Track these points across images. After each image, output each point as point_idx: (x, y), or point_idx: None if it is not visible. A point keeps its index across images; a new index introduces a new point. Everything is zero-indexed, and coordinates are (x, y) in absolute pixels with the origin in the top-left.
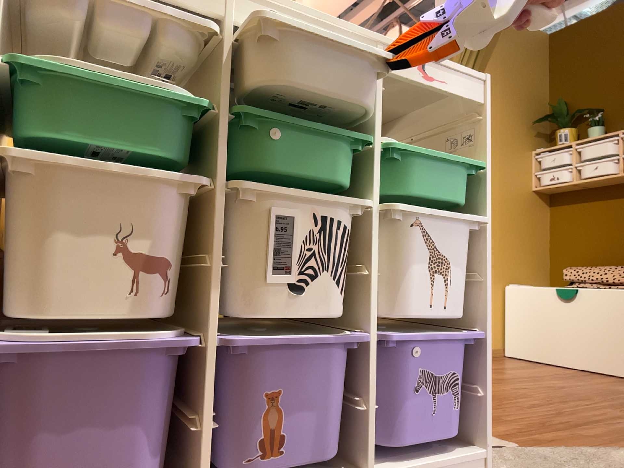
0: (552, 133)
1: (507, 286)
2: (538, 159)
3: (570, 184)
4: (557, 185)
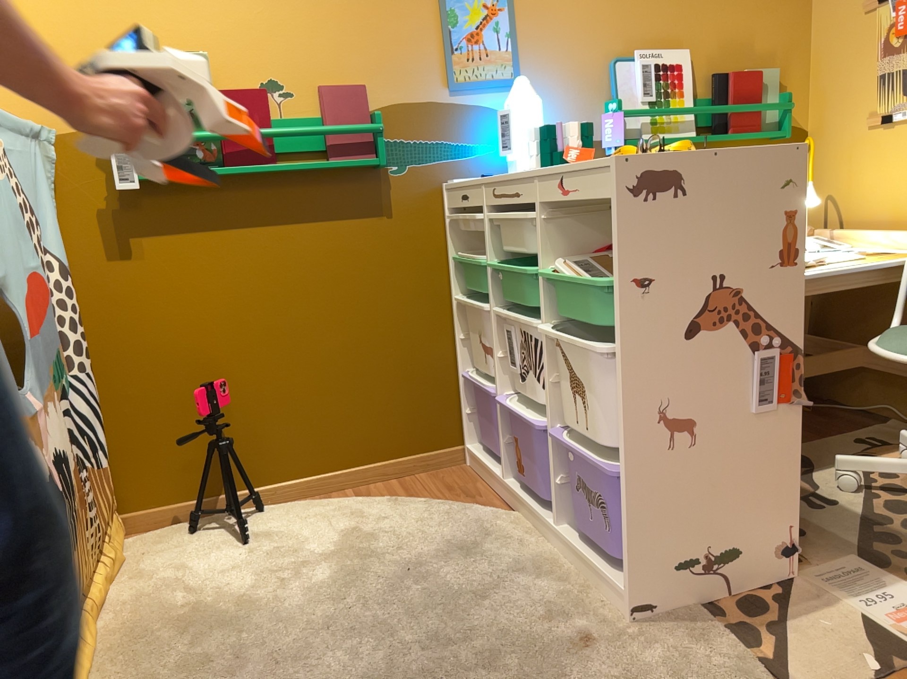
0: None
1: None
2: None
3: None
4: None
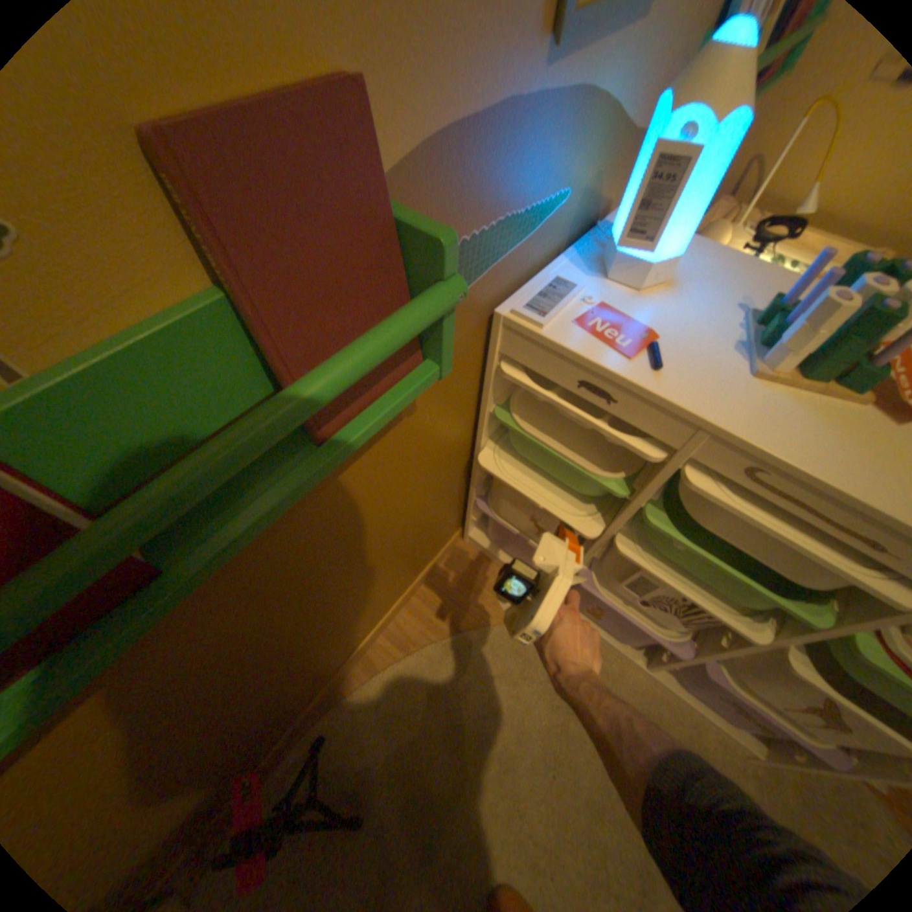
0: None
1: None
2: None
3: None
4: None
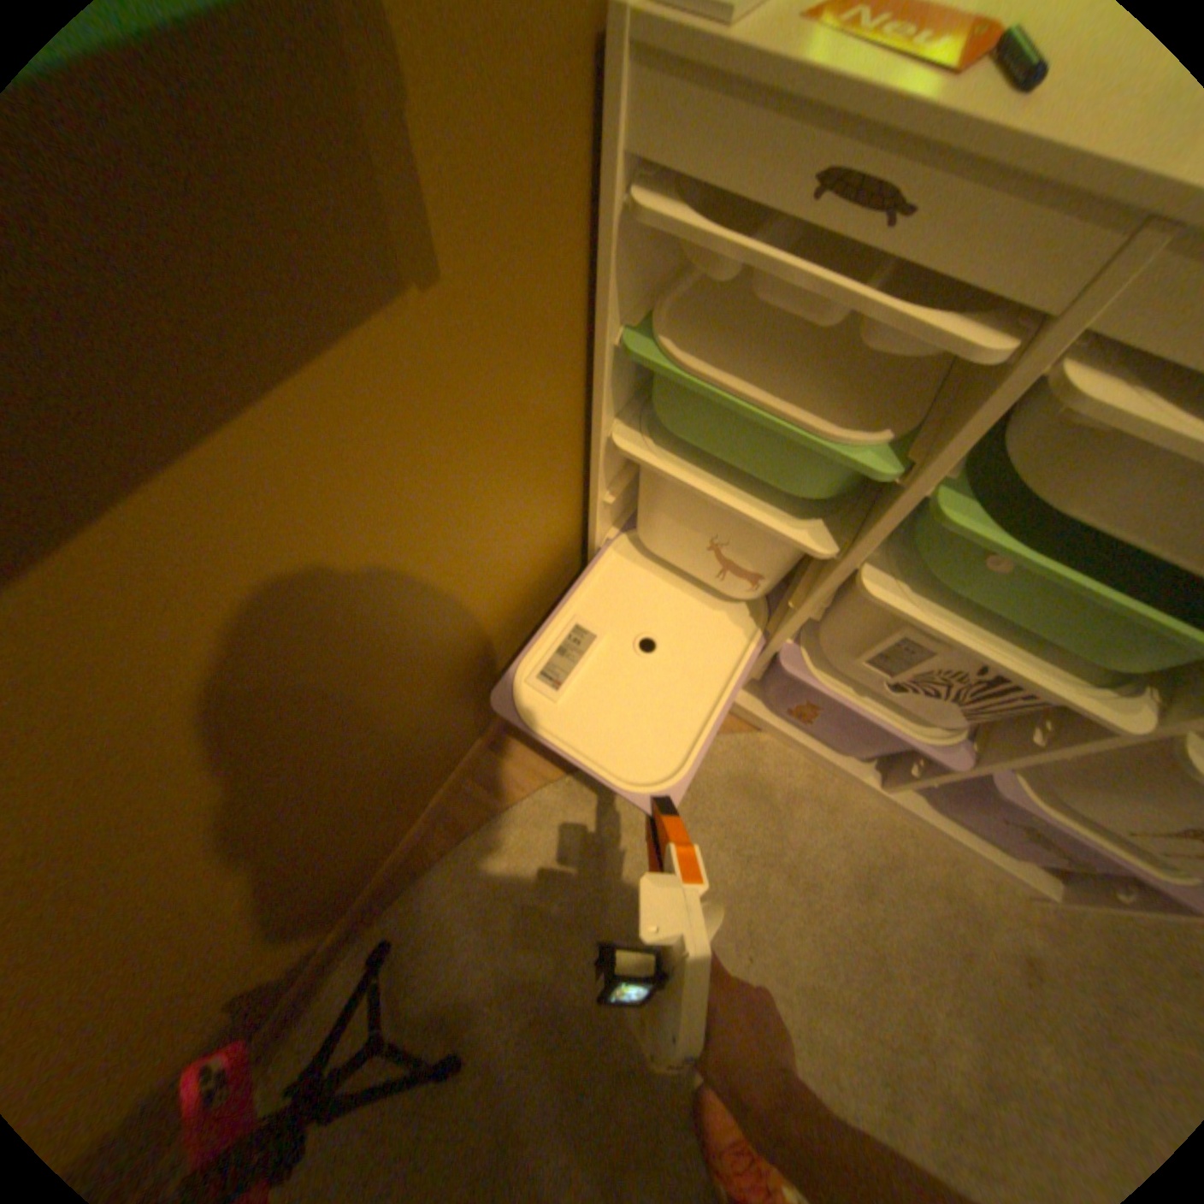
0: None
1: None
2: None
3: None
4: None
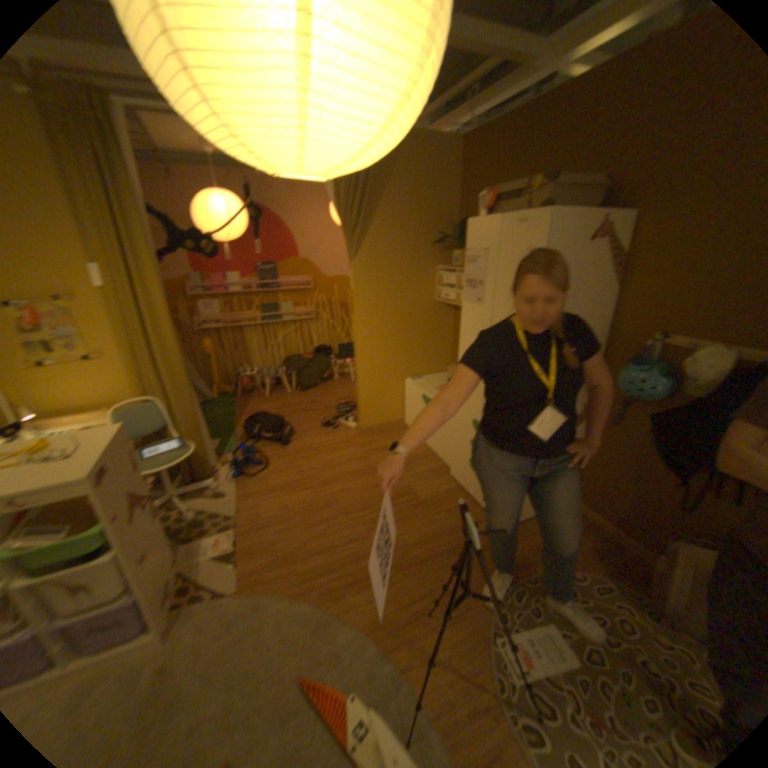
0: (453, 252)
1: (405, 383)
2: (442, 275)
3: (455, 305)
4: (449, 304)
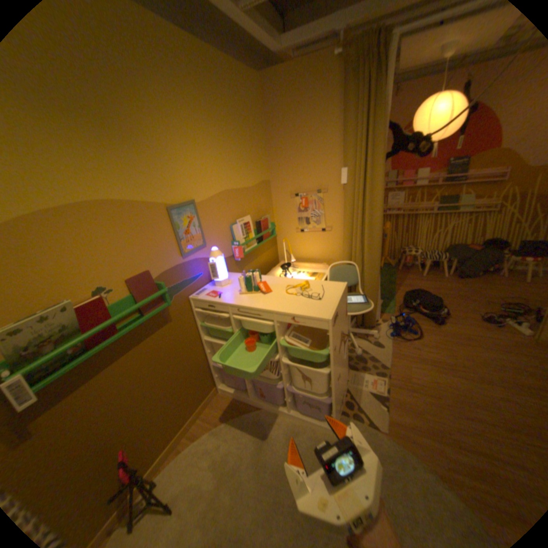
0: None
1: None
2: None
3: None
4: None
